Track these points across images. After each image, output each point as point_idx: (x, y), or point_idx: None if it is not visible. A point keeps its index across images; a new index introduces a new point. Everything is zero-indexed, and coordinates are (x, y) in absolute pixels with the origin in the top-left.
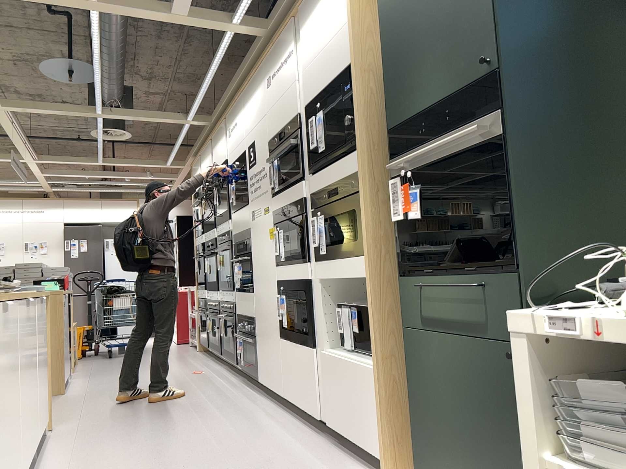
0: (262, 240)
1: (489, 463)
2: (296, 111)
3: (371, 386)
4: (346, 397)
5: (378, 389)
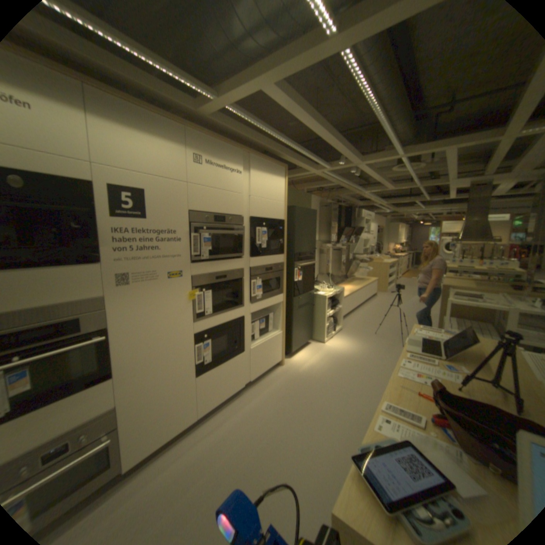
0: (160, 304)
1: (304, 330)
2: (240, 213)
3: (278, 339)
4: (265, 355)
5: (281, 338)
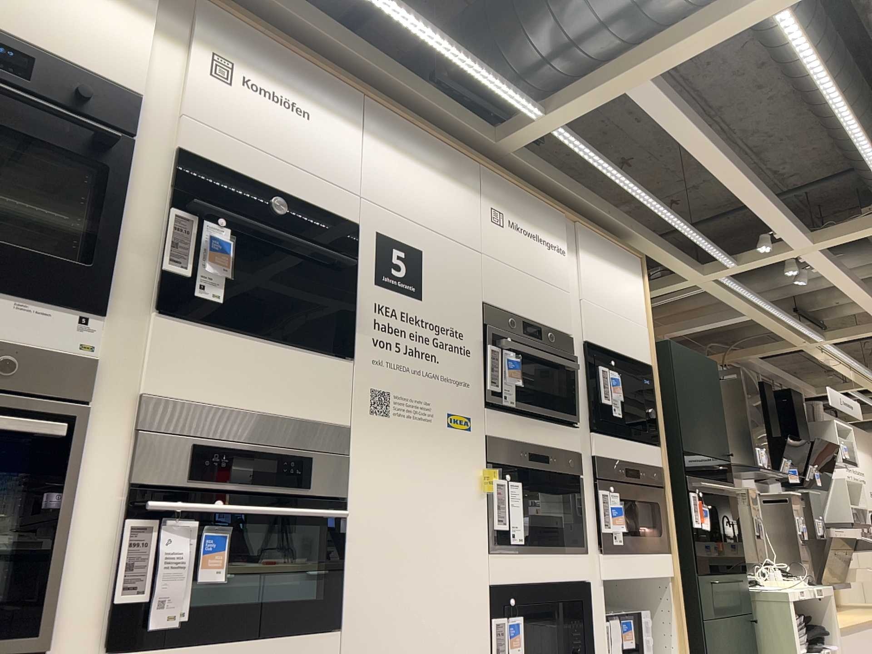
0: (431, 473)
1: None
2: (560, 328)
3: None
4: None
5: None
